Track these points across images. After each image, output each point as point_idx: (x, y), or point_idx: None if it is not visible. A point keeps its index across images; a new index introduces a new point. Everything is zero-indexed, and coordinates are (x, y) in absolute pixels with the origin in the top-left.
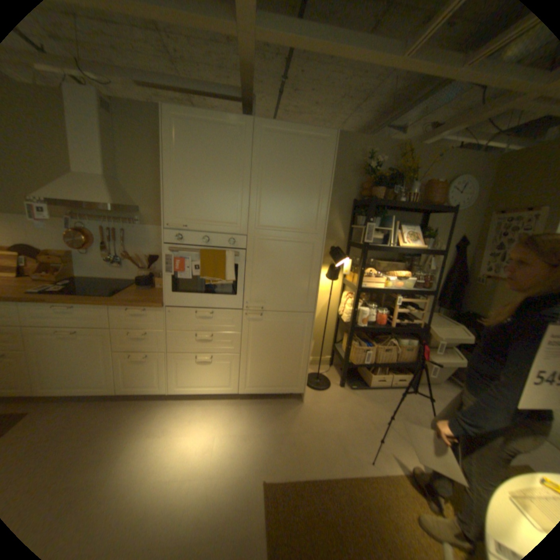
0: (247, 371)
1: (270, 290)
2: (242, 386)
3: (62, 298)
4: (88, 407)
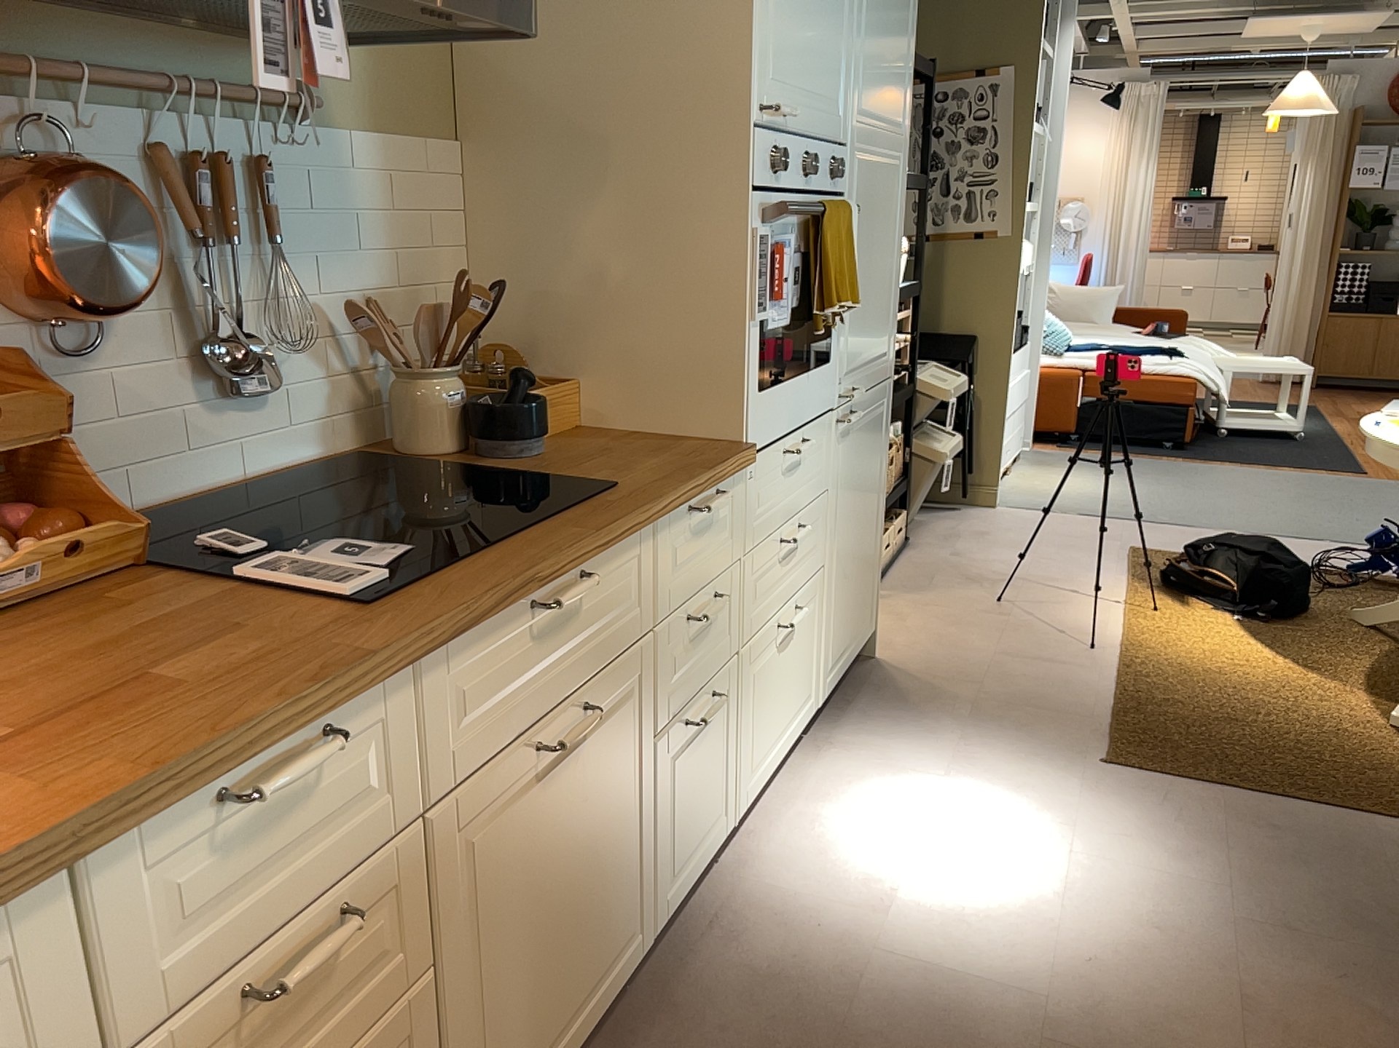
0: (831, 618)
1: (863, 326)
2: (825, 675)
3: (542, 543)
4: None
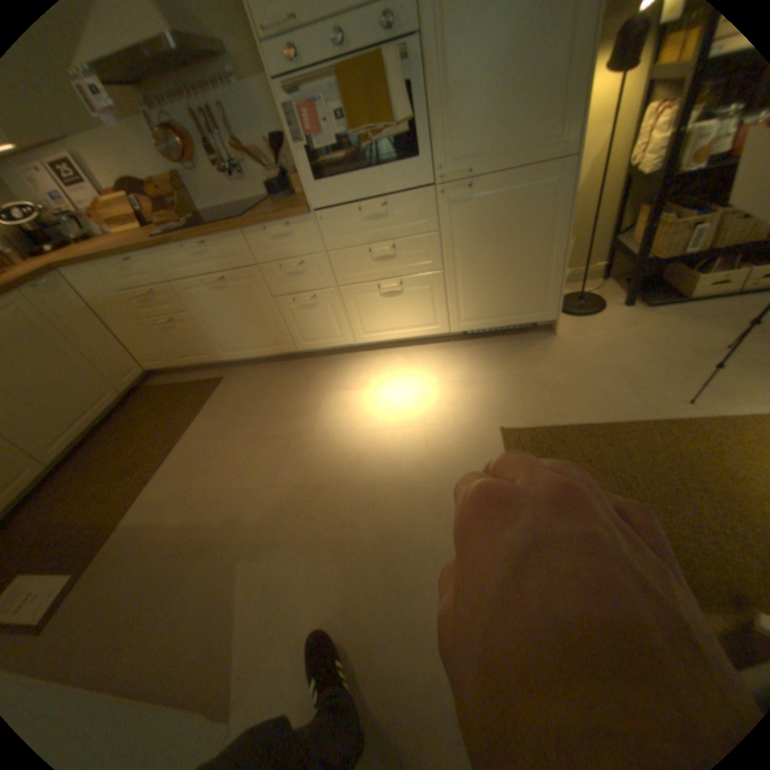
0: (459, 296)
1: (482, 122)
2: (455, 320)
3: (185, 230)
4: (275, 367)
